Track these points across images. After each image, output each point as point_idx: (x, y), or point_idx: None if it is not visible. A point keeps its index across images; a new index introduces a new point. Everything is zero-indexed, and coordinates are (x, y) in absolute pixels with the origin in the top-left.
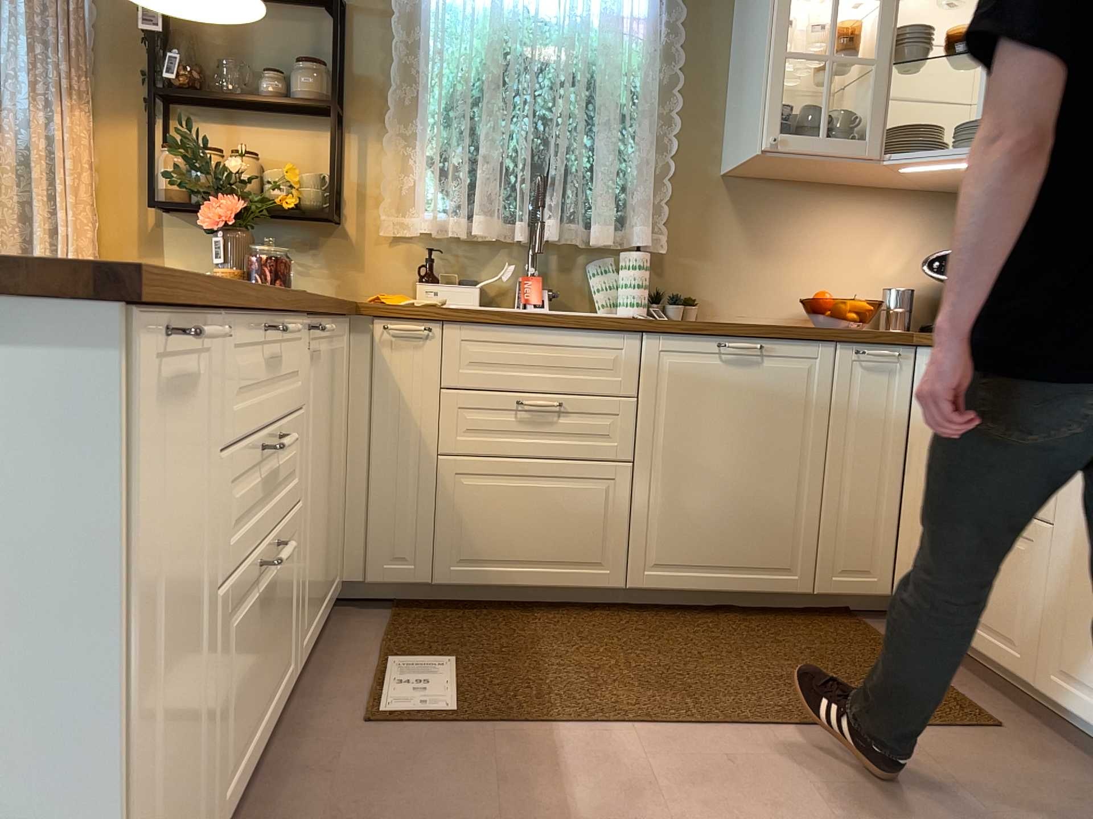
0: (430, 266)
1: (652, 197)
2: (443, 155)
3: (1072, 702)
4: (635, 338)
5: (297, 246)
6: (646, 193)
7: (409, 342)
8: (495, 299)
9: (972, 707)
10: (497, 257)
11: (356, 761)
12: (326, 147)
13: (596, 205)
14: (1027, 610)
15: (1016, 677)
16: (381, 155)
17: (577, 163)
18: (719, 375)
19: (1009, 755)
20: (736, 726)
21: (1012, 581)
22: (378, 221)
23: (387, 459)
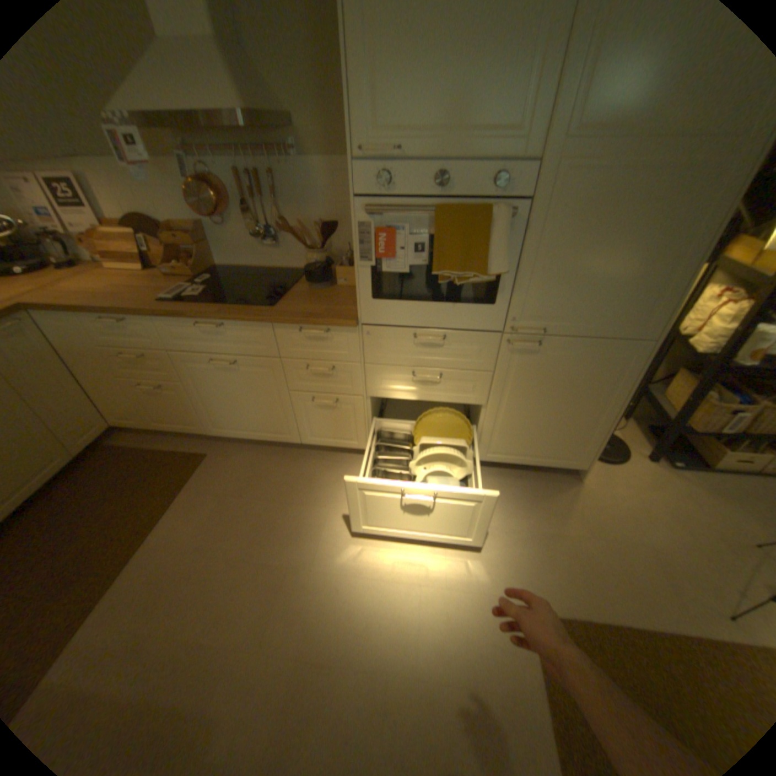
0: None
1: None
2: None
3: (223, 433)
4: None
5: None
6: None
7: None
8: None
9: (189, 454)
10: None
11: None
12: None
13: None
14: (187, 413)
15: (196, 434)
16: None
17: None
18: None
19: (218, 464)
20: (126, 562)
21: (174, 406)
22: None
23: None
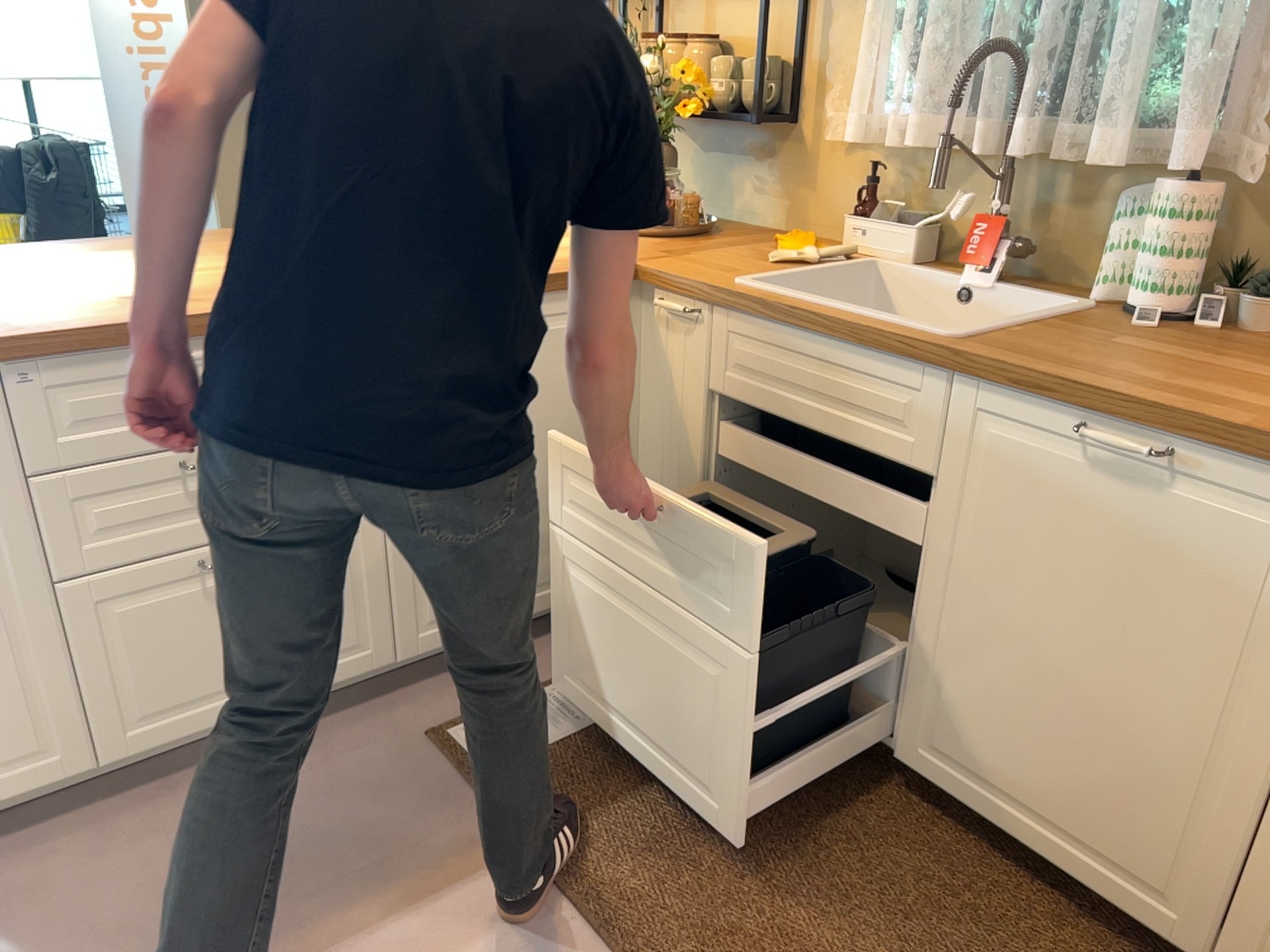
0: (871, 192)
1: (1269, 61)
2: (911, 11)
3: None
4: (939, 379)
5: (752, 155)
6: (1232, 59)
7: (683, 323)
8: (961, 247)
9: None
10: (971, 180)
11: (363, 762)
12: (787, 16)
13: (1108, 90)
14: None
15: None
16: (843, 20)
17: (1101, 4)
18: (1072, 483)
19: None
20: None
21: None
22: (829, 121)
23: (663, 461)
